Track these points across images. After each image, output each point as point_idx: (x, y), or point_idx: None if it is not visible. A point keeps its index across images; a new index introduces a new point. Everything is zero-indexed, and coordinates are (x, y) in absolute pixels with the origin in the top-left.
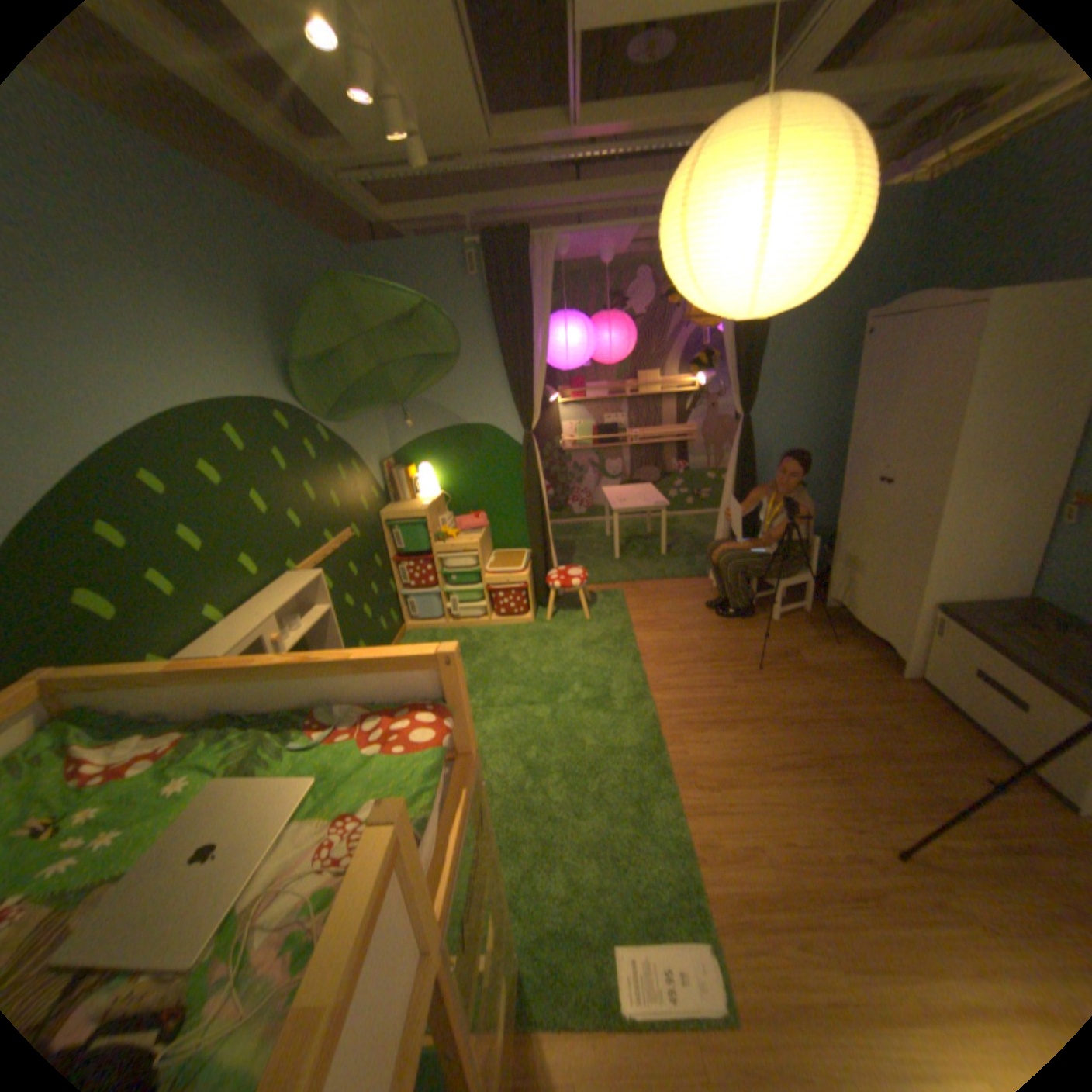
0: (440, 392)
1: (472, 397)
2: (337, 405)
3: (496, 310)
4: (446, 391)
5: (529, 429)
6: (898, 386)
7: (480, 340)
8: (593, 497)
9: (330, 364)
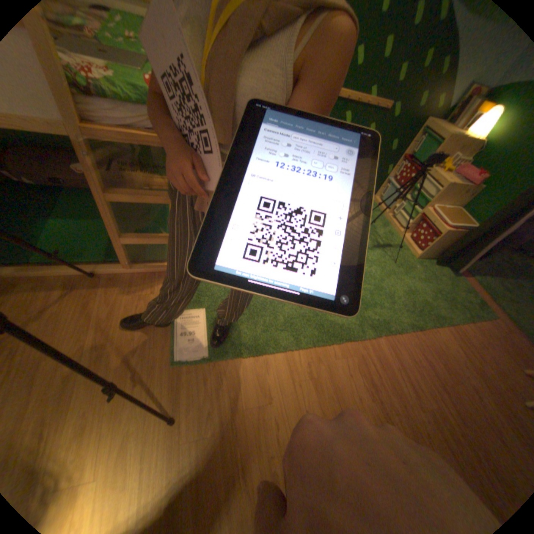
0: None
1: None
2: None
3: None
4: None
5: None
6: None
7: None
8: None
9: None
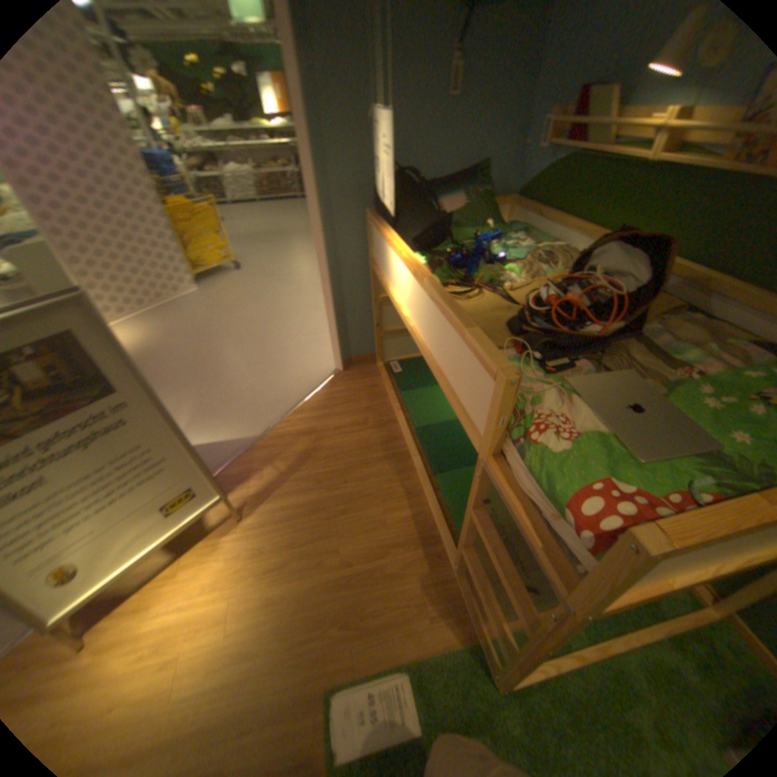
0: None
1: None
2: None
3: None
4: None
5: None
6: None
7: None
8: None
9: None
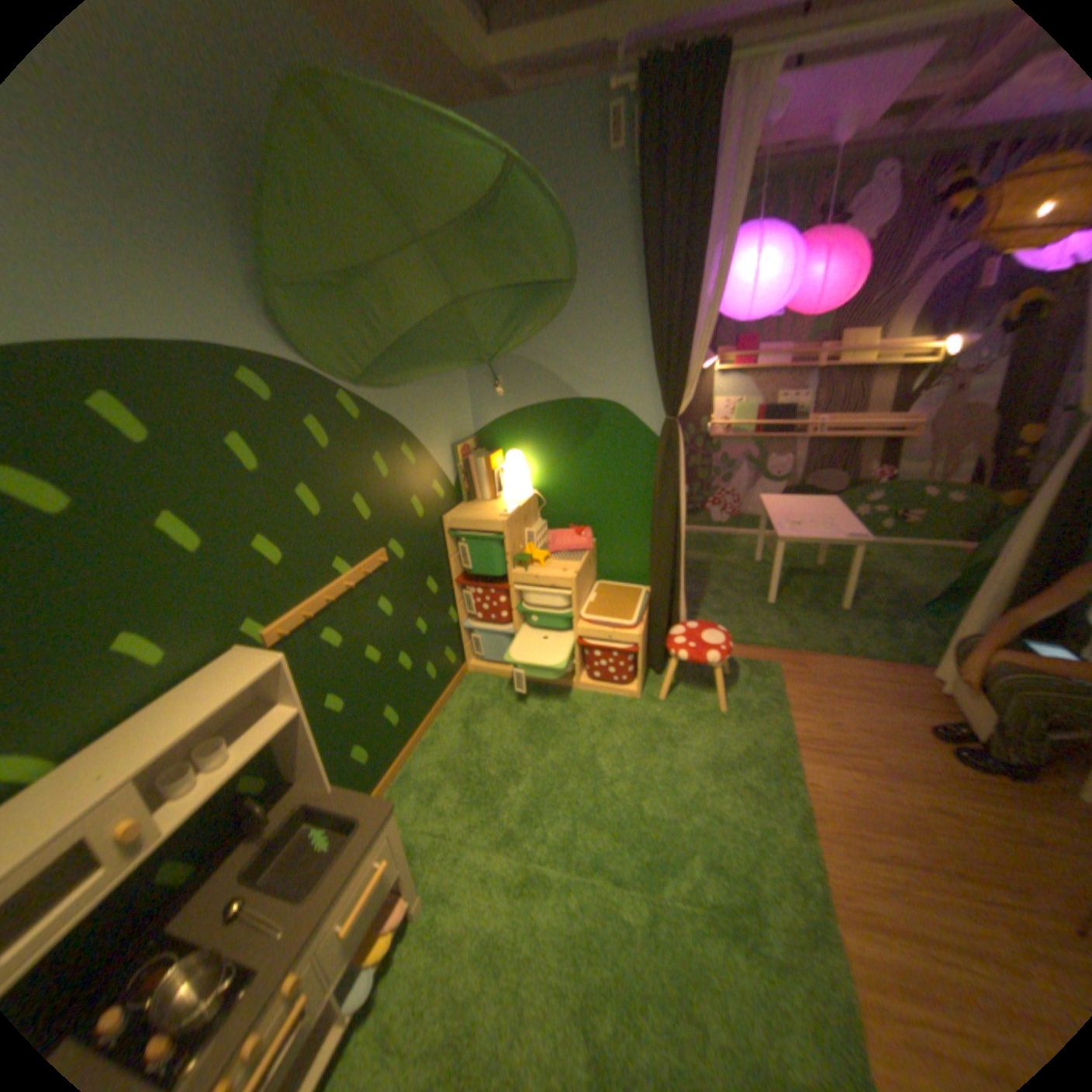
0: (548, 347)
1: (593, 356)
2: (384, 359)
3: (651, 209)
4: (556, 346)
5: (676, 412)
6: None
7: (617, 265)
8: (743, 502)
9: (363, 290)
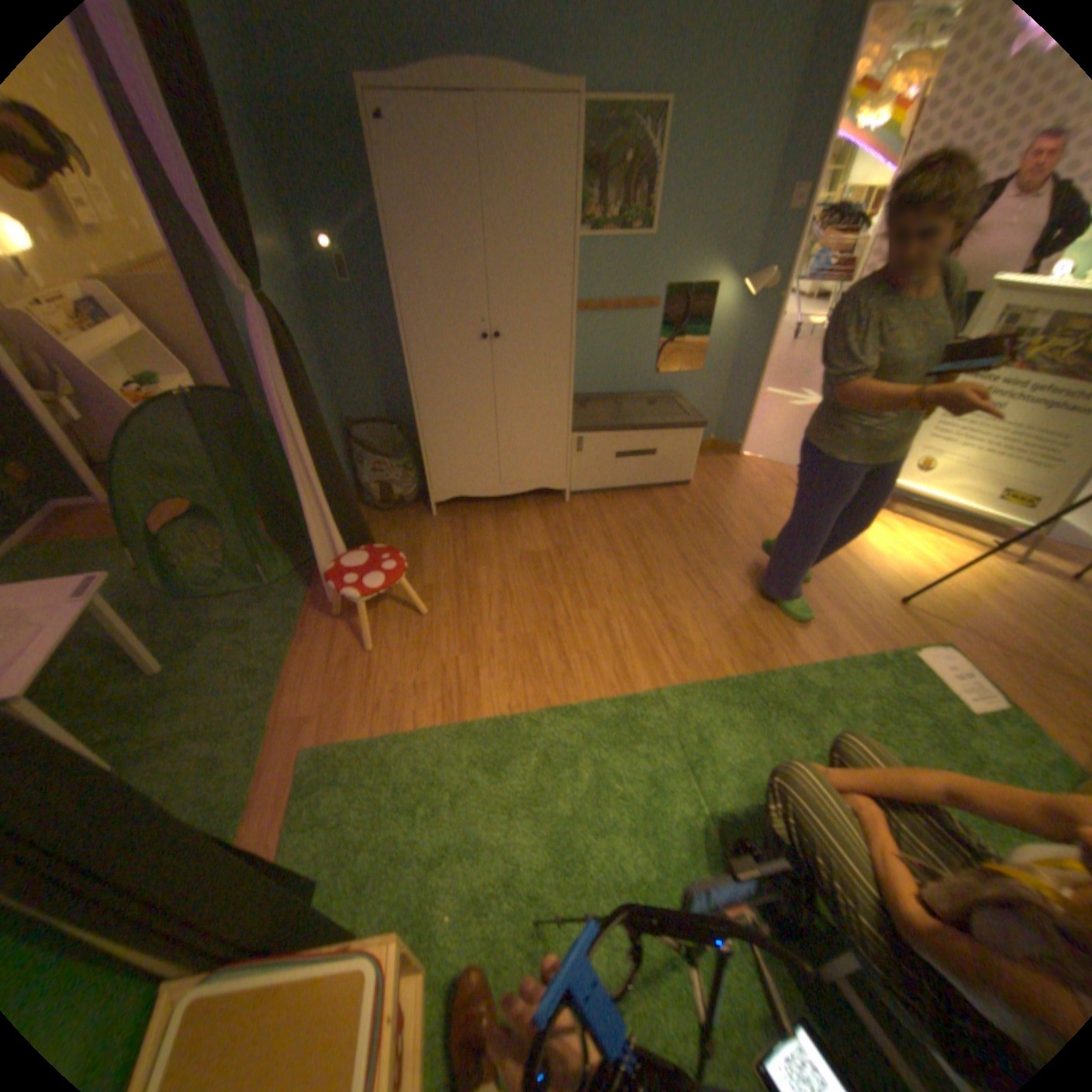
0: None
1: None
2: None
3: None
4: None
5: None
6: (469, 208)
7: None
8: None
9: None
